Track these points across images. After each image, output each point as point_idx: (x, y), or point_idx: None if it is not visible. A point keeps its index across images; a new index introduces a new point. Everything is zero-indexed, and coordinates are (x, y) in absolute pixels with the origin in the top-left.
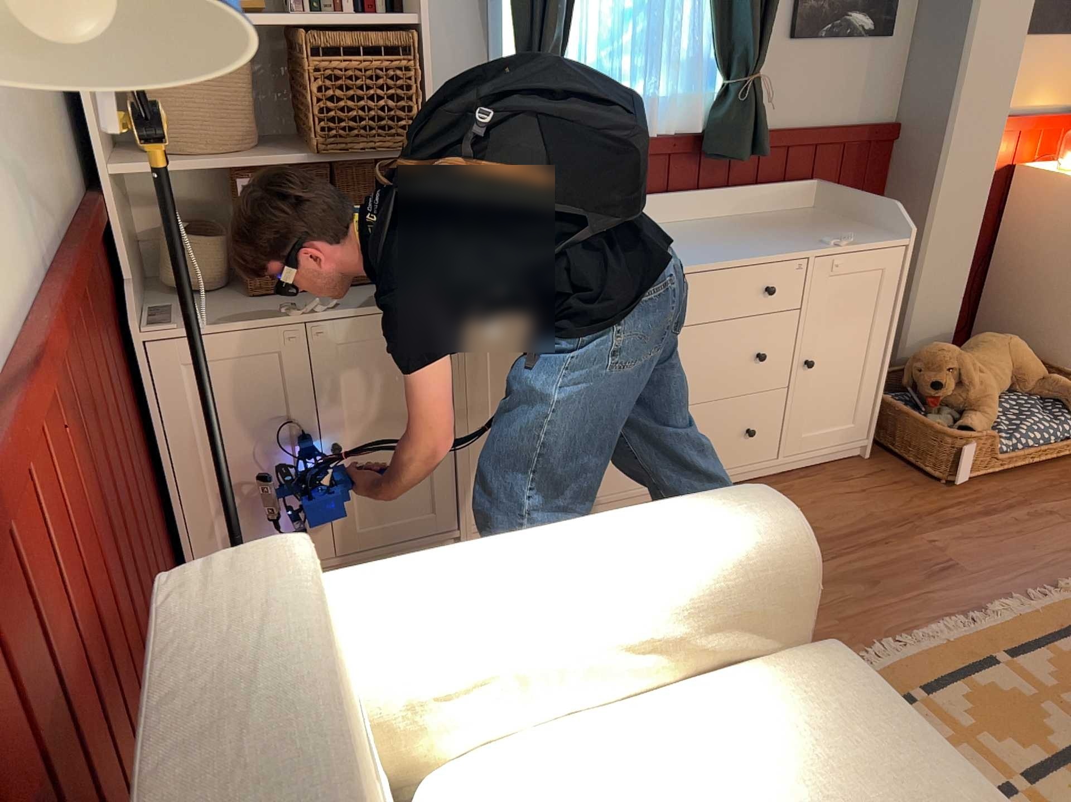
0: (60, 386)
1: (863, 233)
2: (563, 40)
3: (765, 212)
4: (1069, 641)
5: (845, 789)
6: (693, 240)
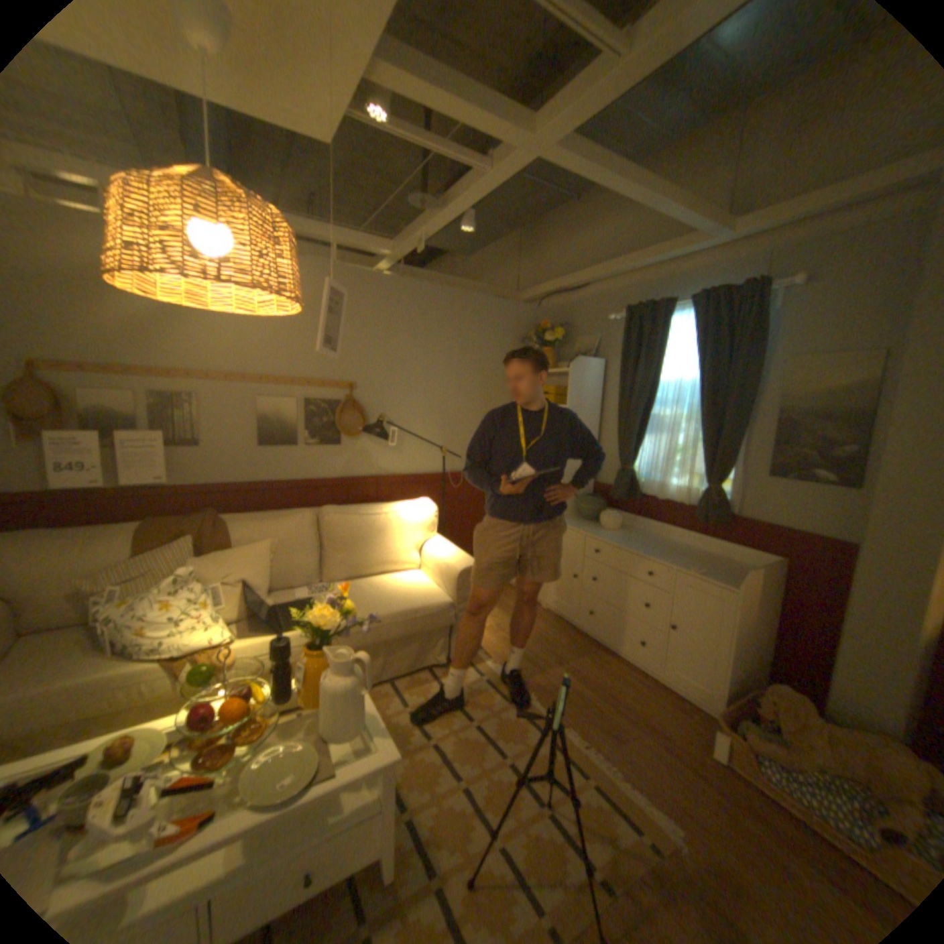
0: (439, 488)
1: (731, 580)
2: (633, 456)
3: (741, 562)
4: (578, 775)
5: (403, 595)
6: (659, 547)
